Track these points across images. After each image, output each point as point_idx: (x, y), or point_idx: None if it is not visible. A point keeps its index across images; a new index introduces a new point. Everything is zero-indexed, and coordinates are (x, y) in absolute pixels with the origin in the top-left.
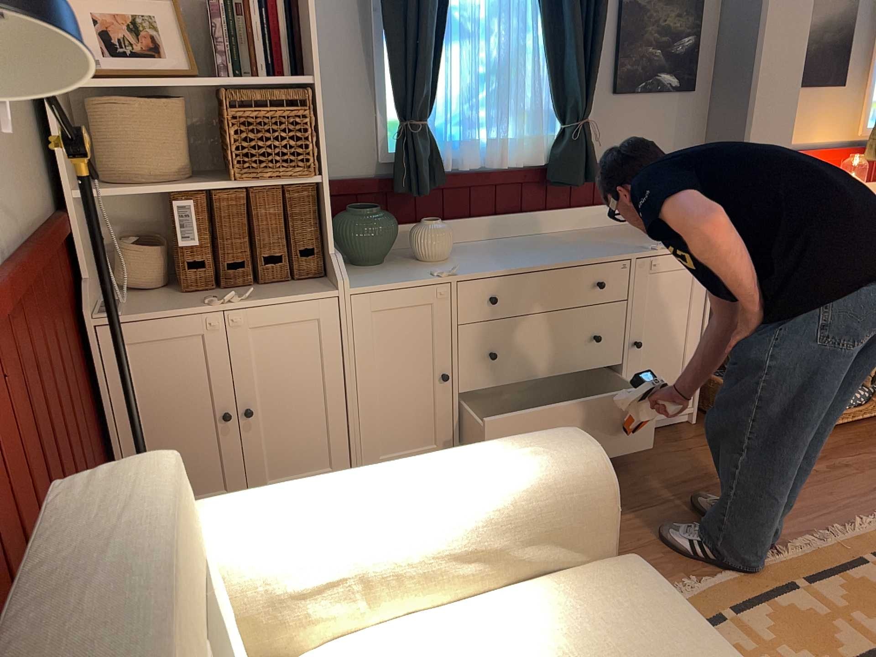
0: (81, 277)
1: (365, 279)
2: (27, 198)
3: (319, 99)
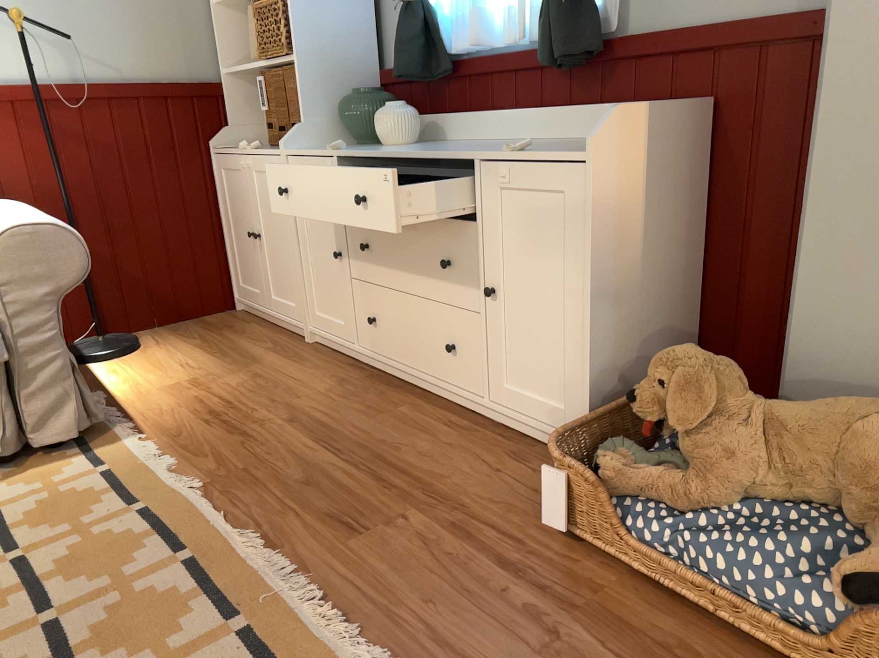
0: (230, 126)
1: (318, 149)
2: (161, 68)
3: None
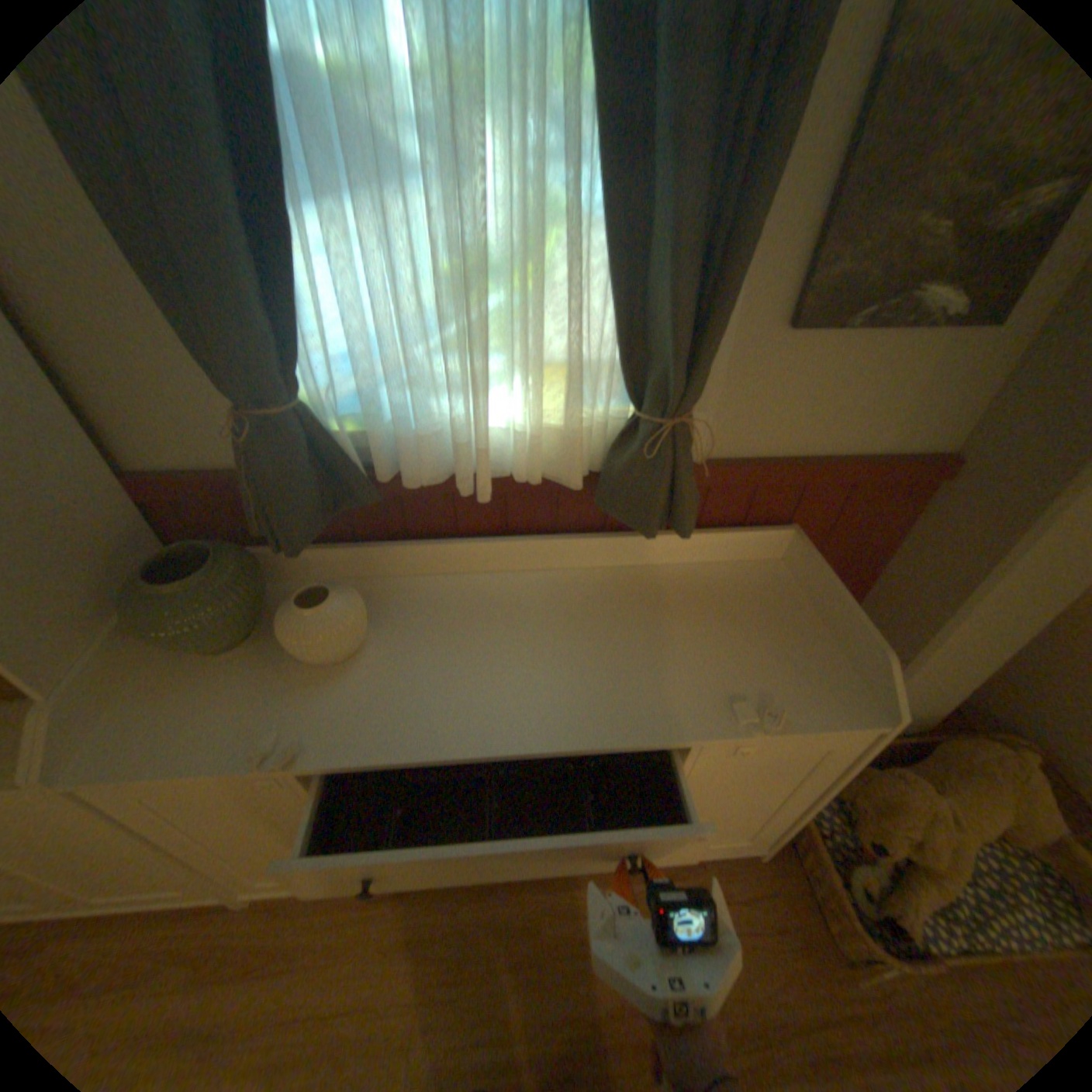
0: None
1: (145, 722)
2: None
3: None
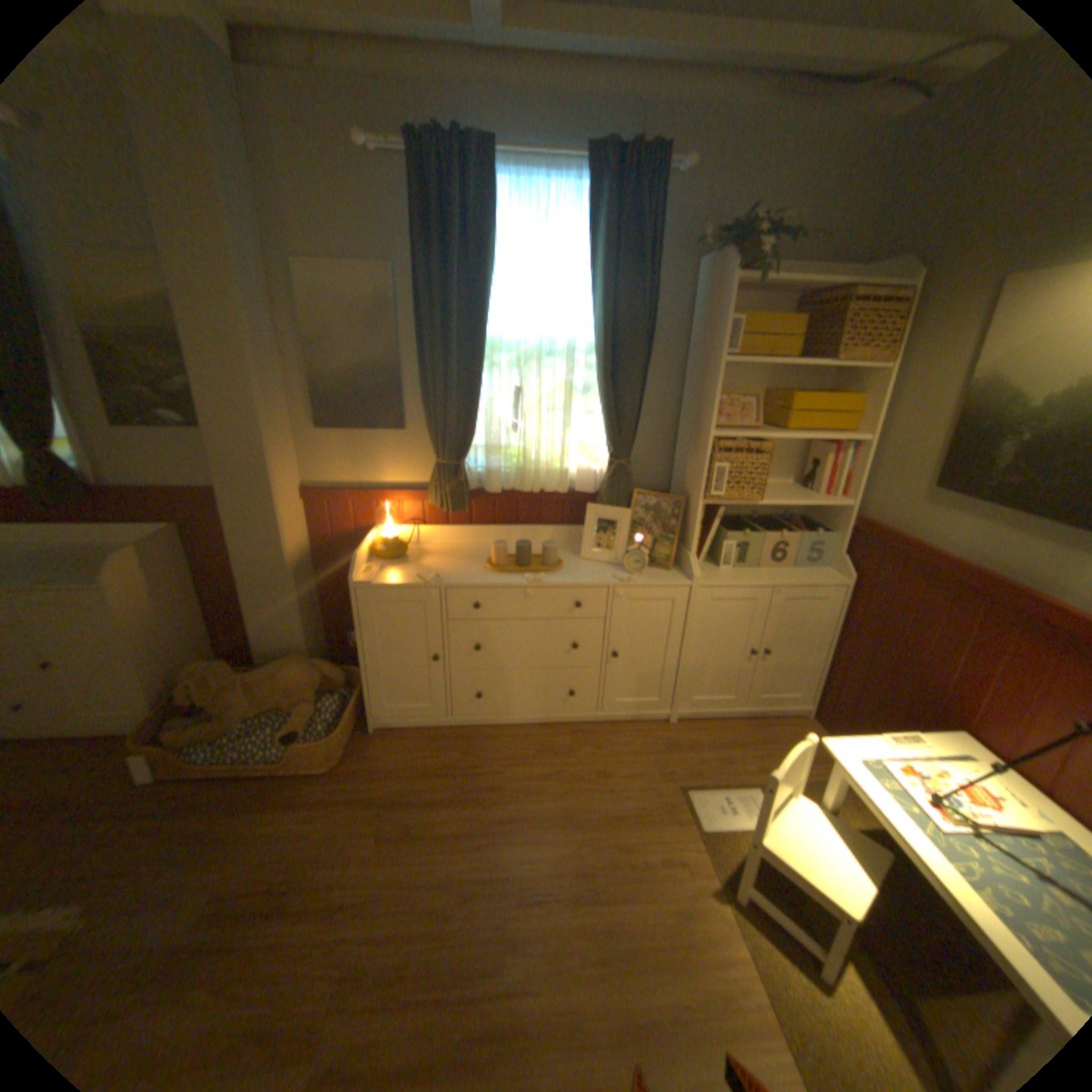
0: None
1: None
2: None
3: None
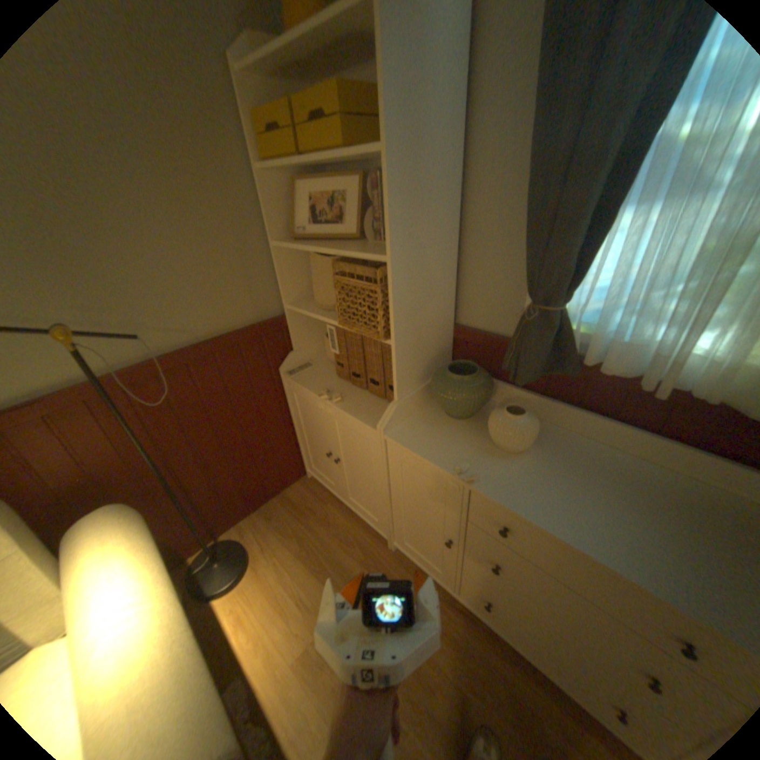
0: (294, 347)
1: (419, 430)
2: (228, 313)
3: (394, 274)
